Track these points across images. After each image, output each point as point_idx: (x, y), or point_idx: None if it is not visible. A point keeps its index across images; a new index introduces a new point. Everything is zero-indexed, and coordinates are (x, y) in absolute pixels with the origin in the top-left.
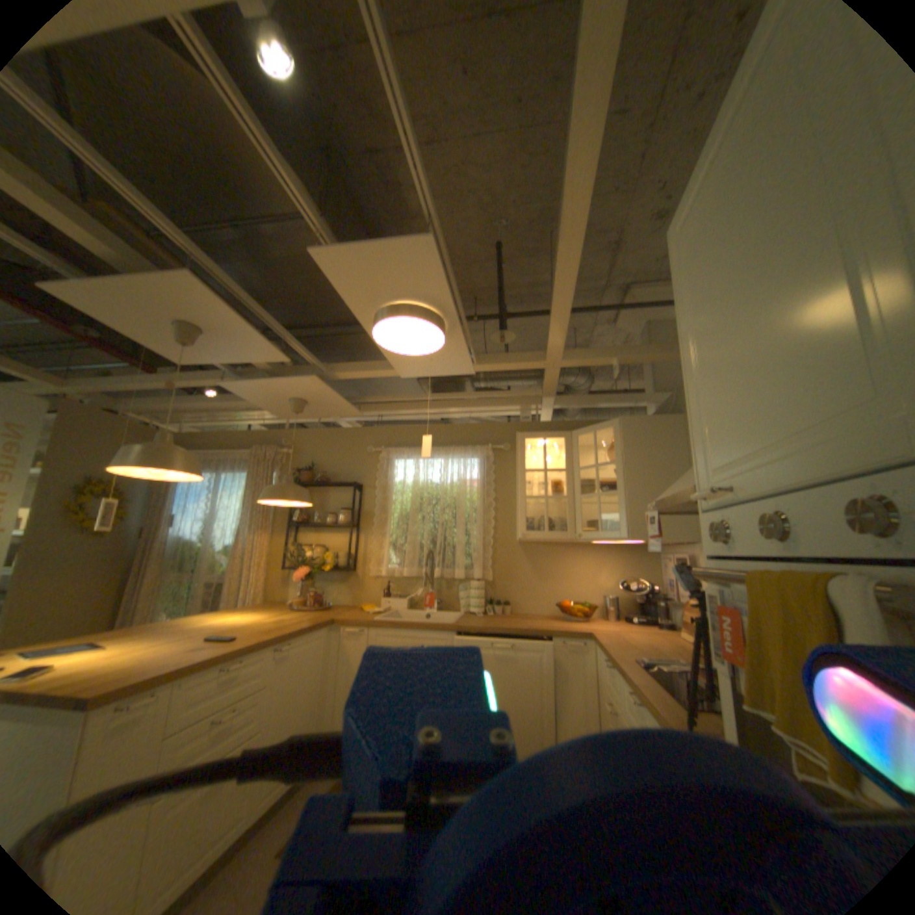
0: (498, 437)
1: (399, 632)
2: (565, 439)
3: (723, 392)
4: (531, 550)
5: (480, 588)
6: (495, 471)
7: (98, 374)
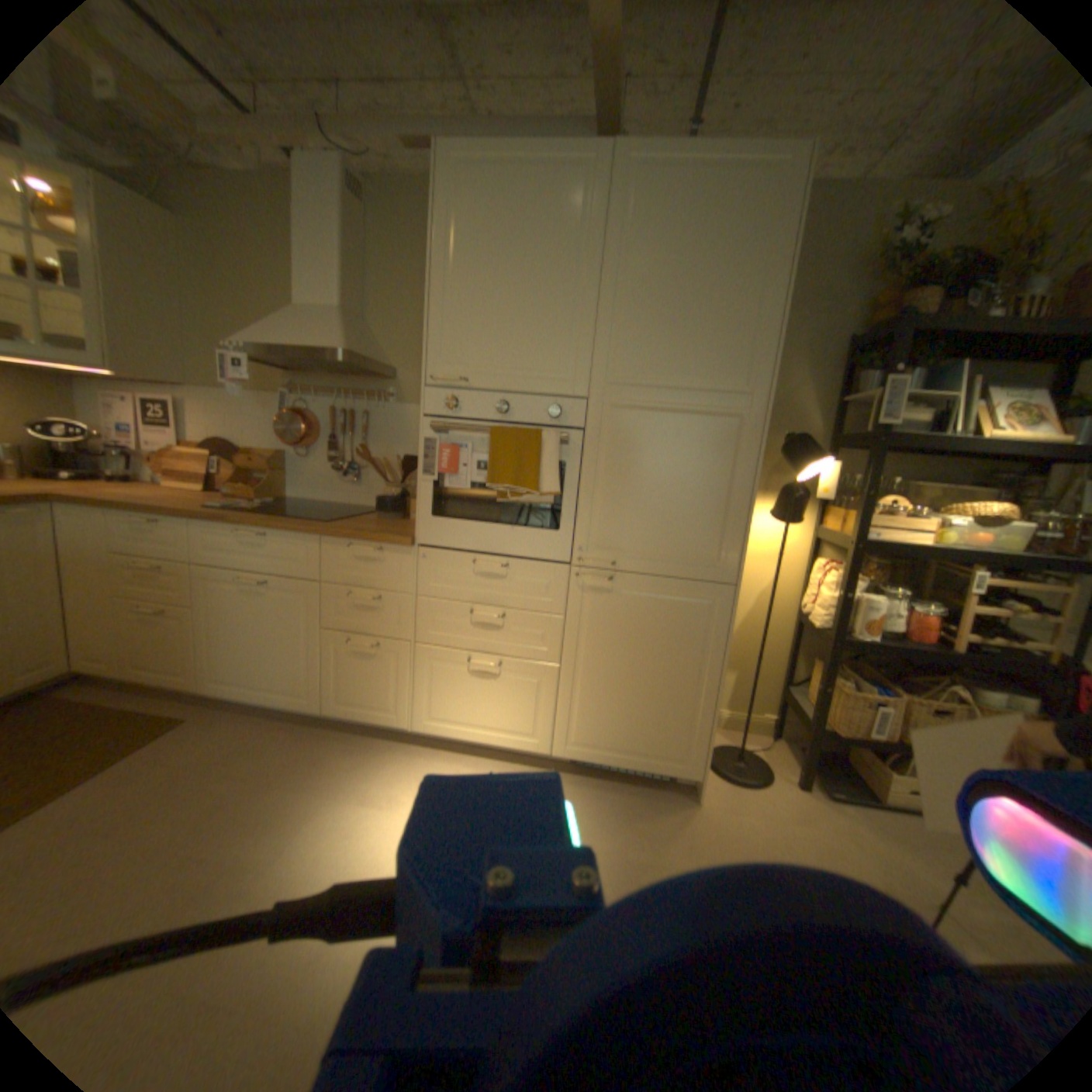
0: None
1: None
2: None
3: (474, 321)
4: None
5: None
6: None
7: None
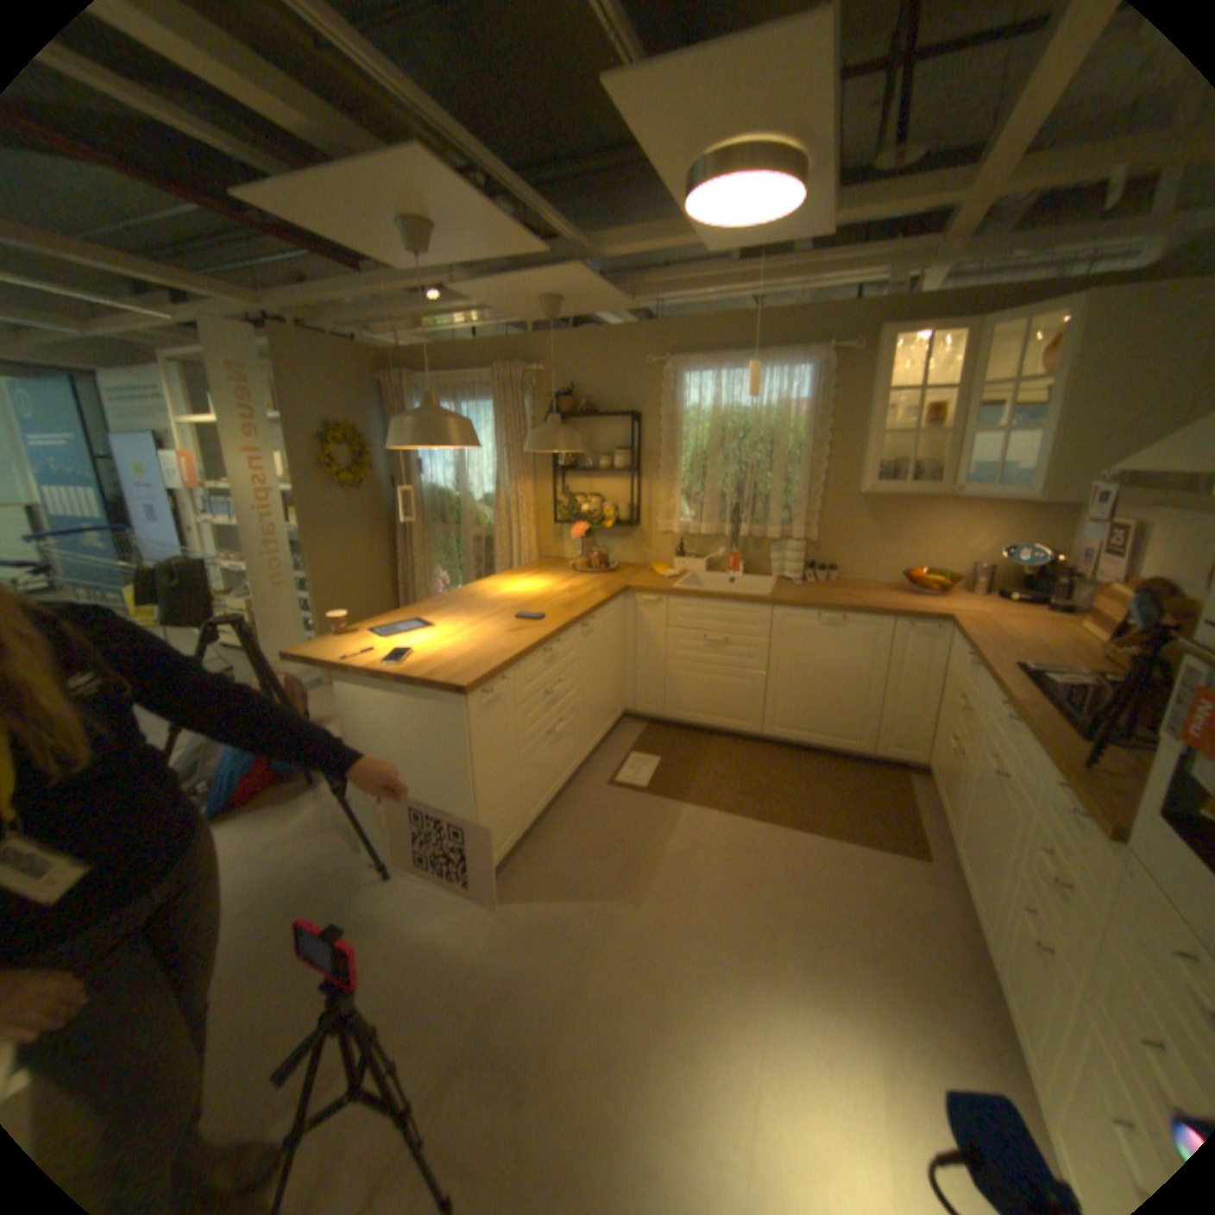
0: (847, 327)
1: (703, 602)
2: (968, 328)
3: None
4: (878, 500)
5: (800, 551)
6: (837, 384)
7: (279, 270)
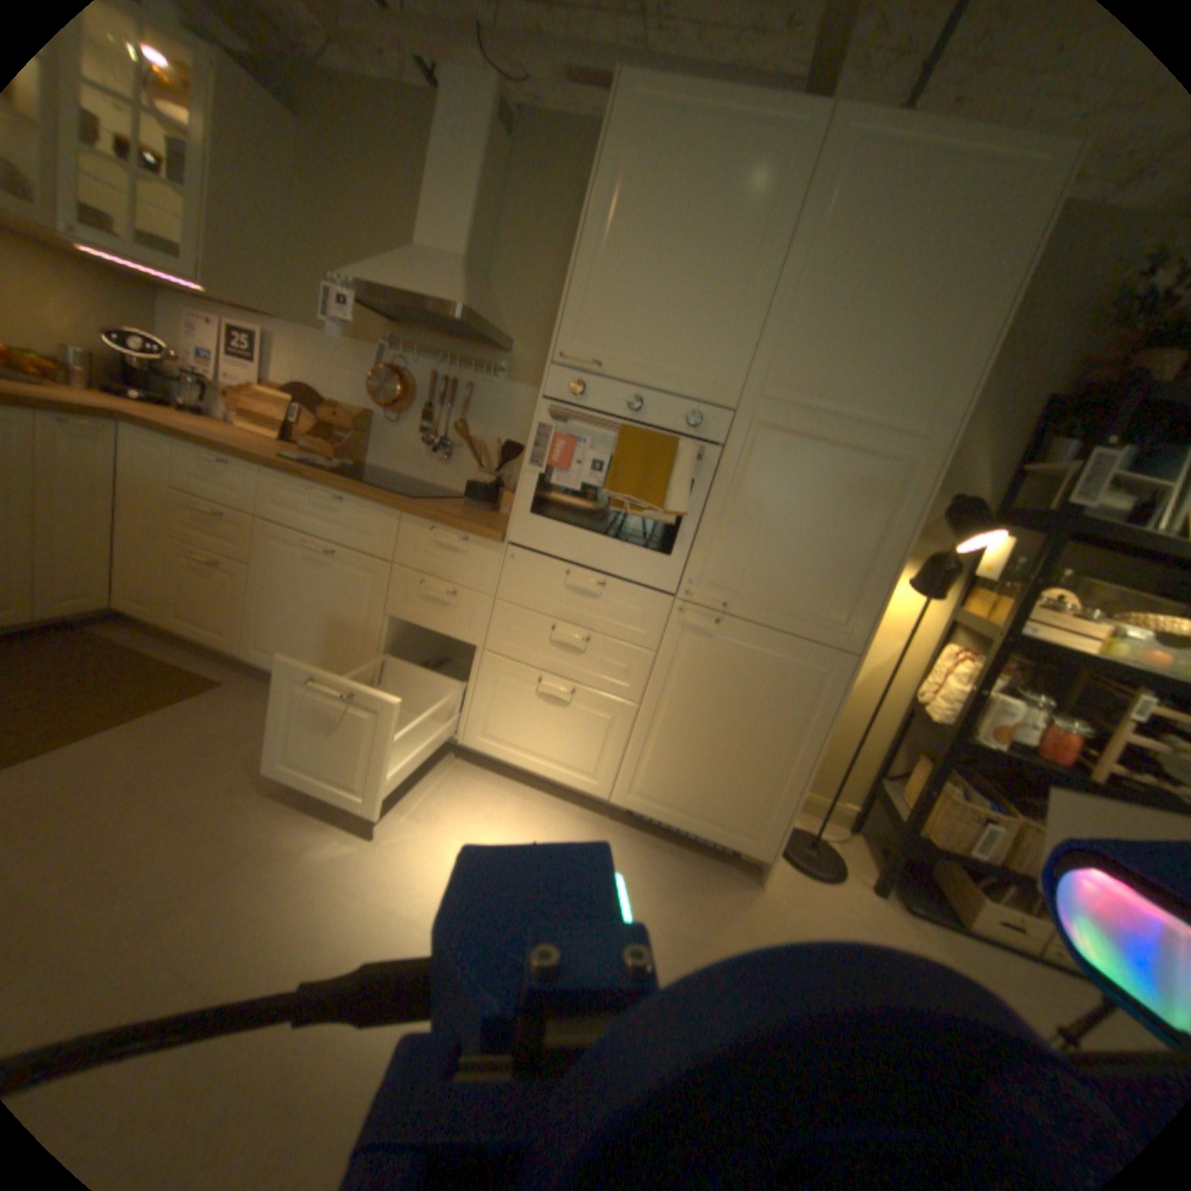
0: None
1: None
2: None
3: (623, 297)
4: None
5: None
6: None
7: None
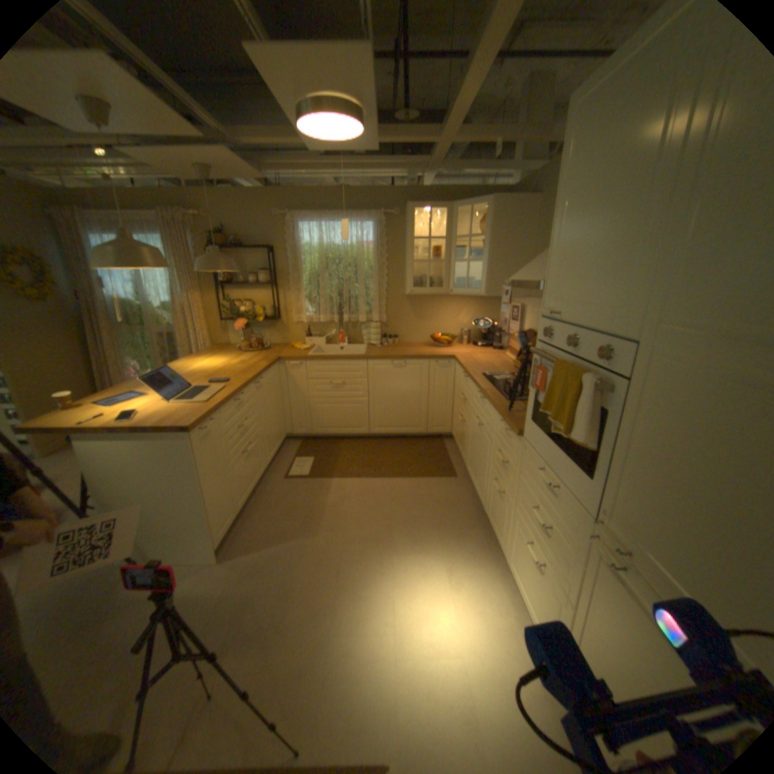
0: (389, 202)
1: (327, 362)
2: (446, 208)
3: (570, 259)
4: (414, 299)
5: (378, 329)
6: (386, 234)
7: None
